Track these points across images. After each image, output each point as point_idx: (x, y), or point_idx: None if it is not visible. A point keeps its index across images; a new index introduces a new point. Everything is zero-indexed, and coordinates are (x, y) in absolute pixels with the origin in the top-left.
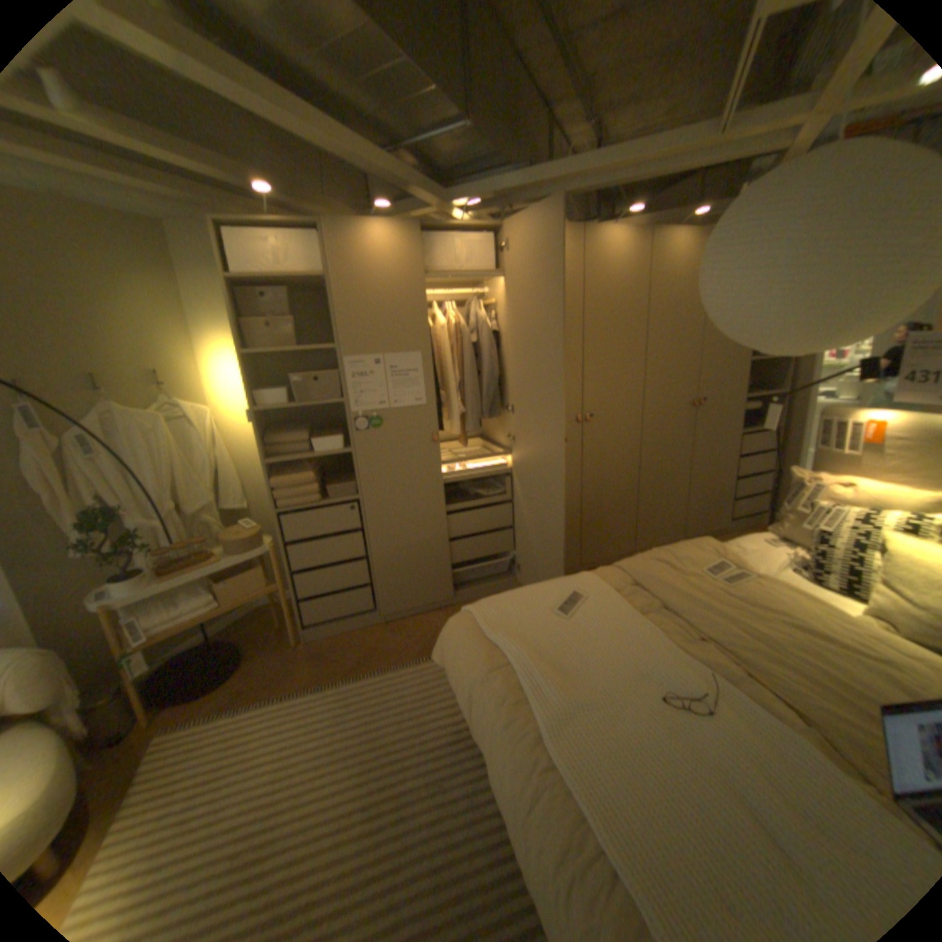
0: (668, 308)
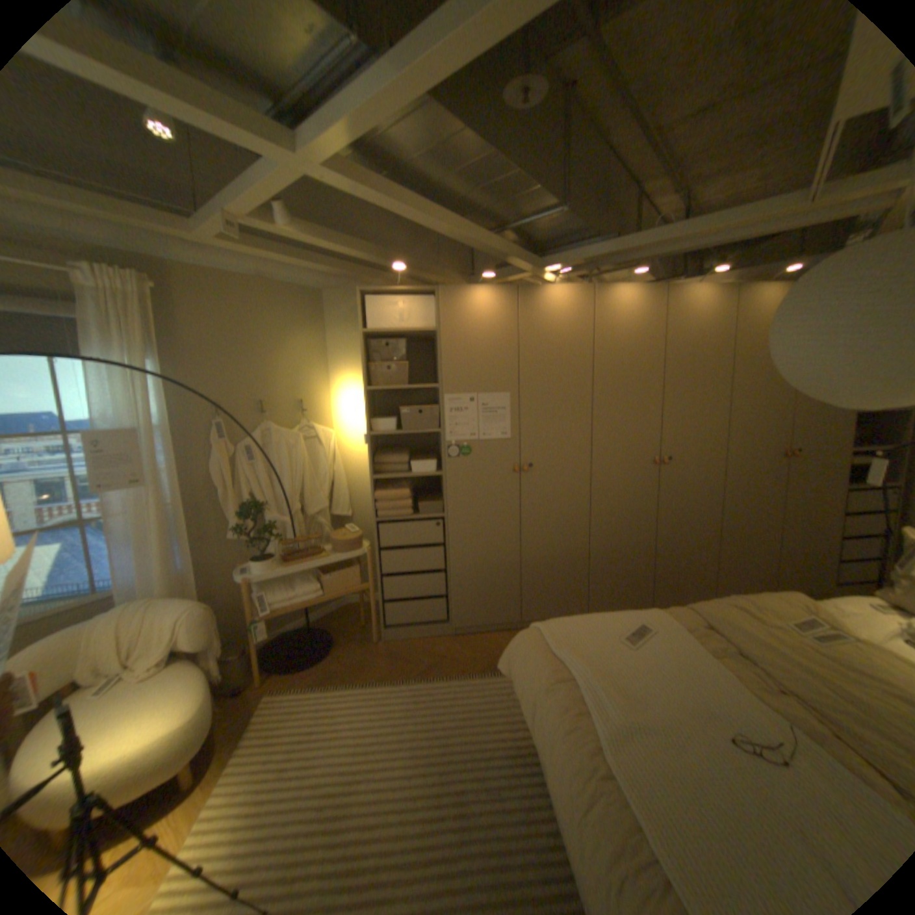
0: (757, 357)
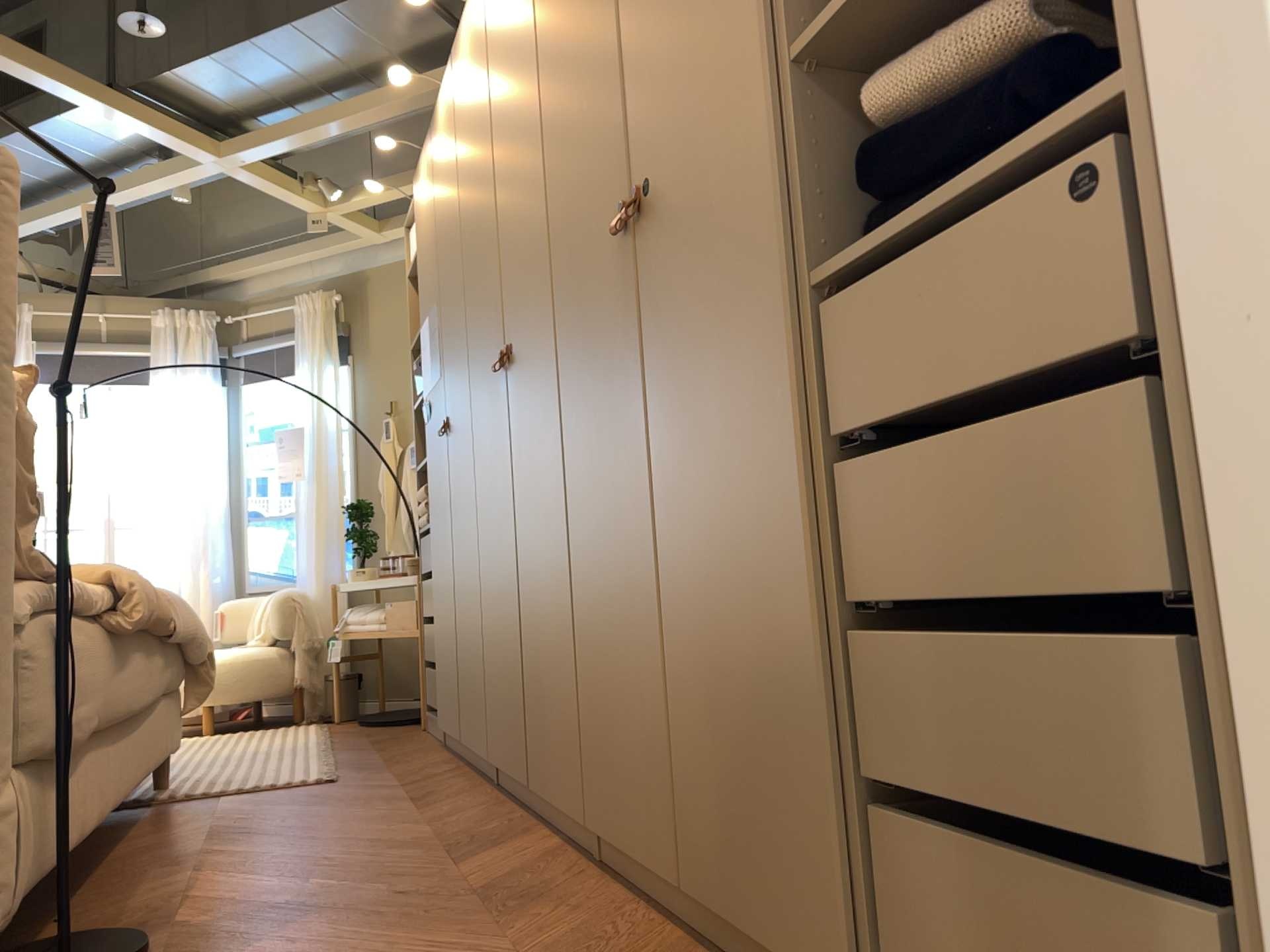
0: None
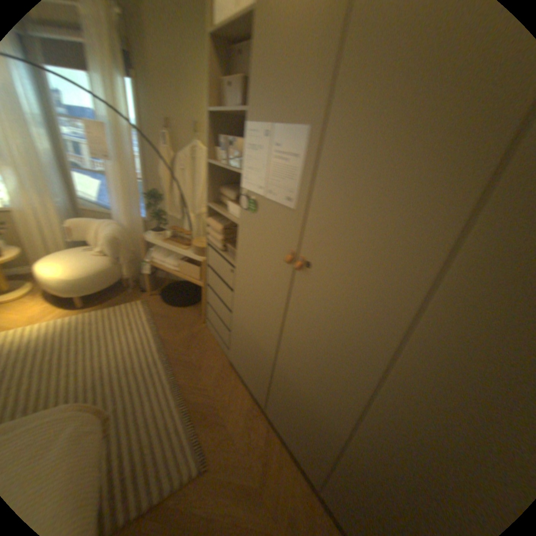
0: None
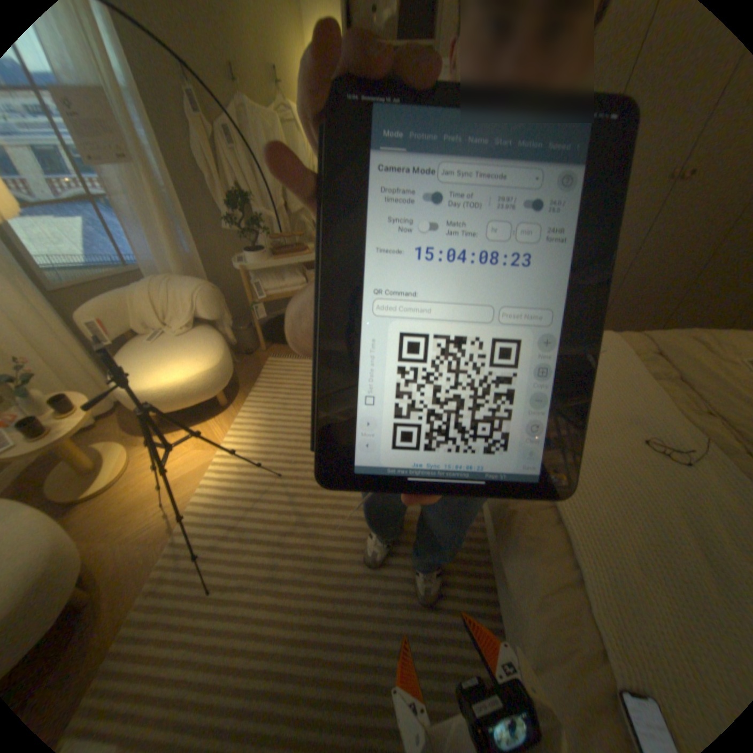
0: None
